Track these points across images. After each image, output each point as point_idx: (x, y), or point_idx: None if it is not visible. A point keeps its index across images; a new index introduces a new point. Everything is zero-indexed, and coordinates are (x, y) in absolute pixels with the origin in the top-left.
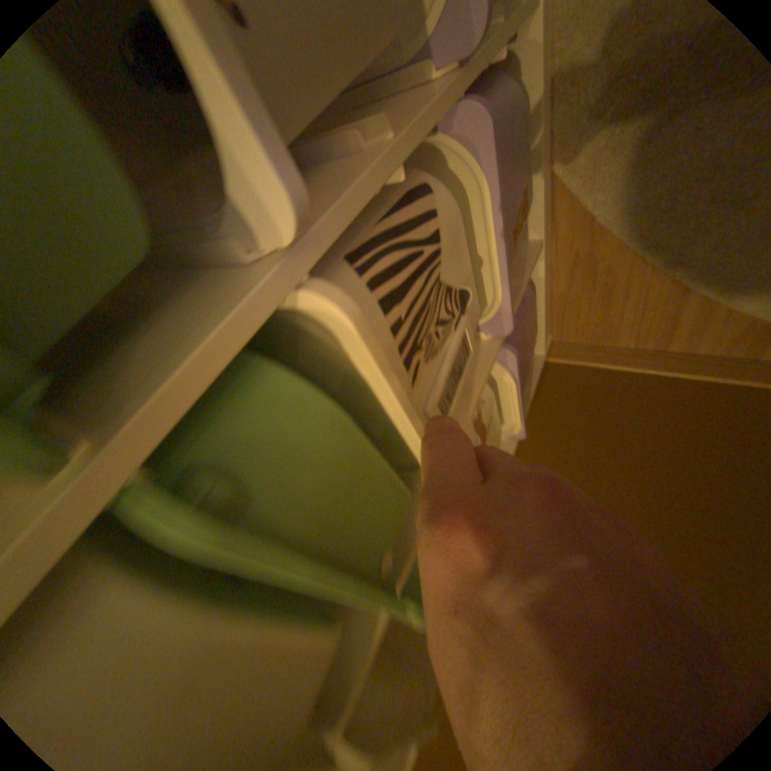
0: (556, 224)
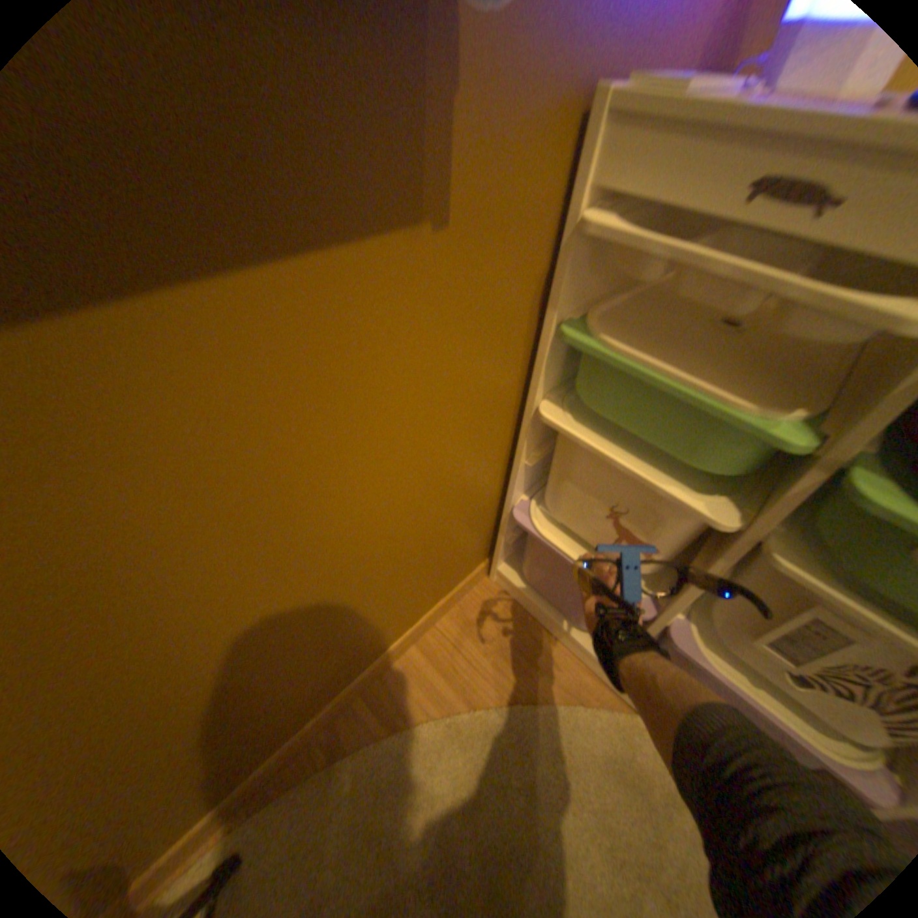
0: (599, 673)
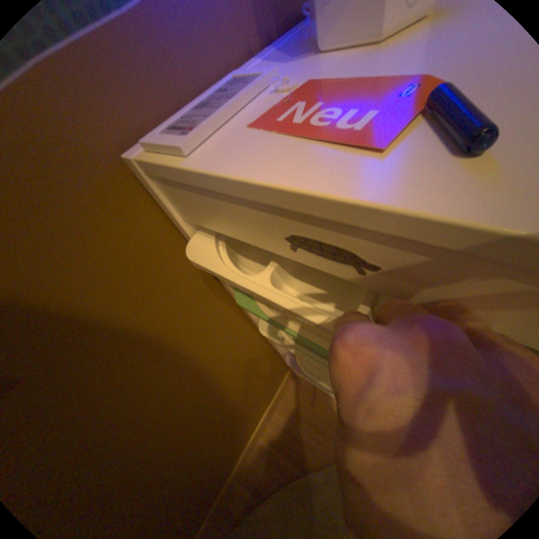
0: None
